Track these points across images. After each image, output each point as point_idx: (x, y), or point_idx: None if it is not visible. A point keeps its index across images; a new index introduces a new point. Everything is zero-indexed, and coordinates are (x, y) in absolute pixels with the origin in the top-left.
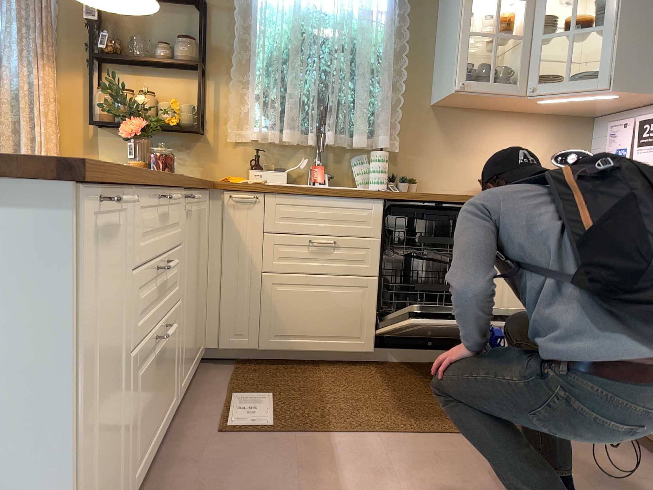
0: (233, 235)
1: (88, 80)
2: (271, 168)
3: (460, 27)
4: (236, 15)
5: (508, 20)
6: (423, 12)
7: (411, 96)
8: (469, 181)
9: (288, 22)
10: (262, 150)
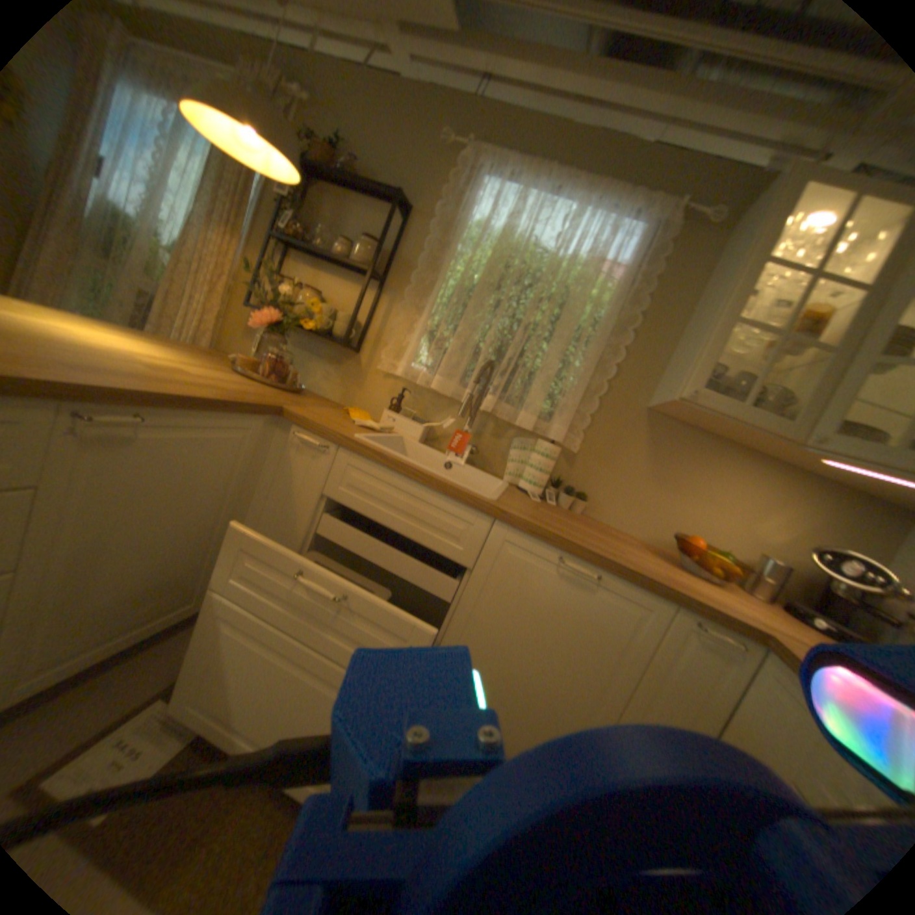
0: (287, 484)
1: (270, 261)
2: (415, 417)
3: (729, 306)
4: (433, 225)
5: (821, 322)
6: (685, 282)
7: (623, 389)
8: (665, 531)
9: (496, 250)
10: (410, 393)
